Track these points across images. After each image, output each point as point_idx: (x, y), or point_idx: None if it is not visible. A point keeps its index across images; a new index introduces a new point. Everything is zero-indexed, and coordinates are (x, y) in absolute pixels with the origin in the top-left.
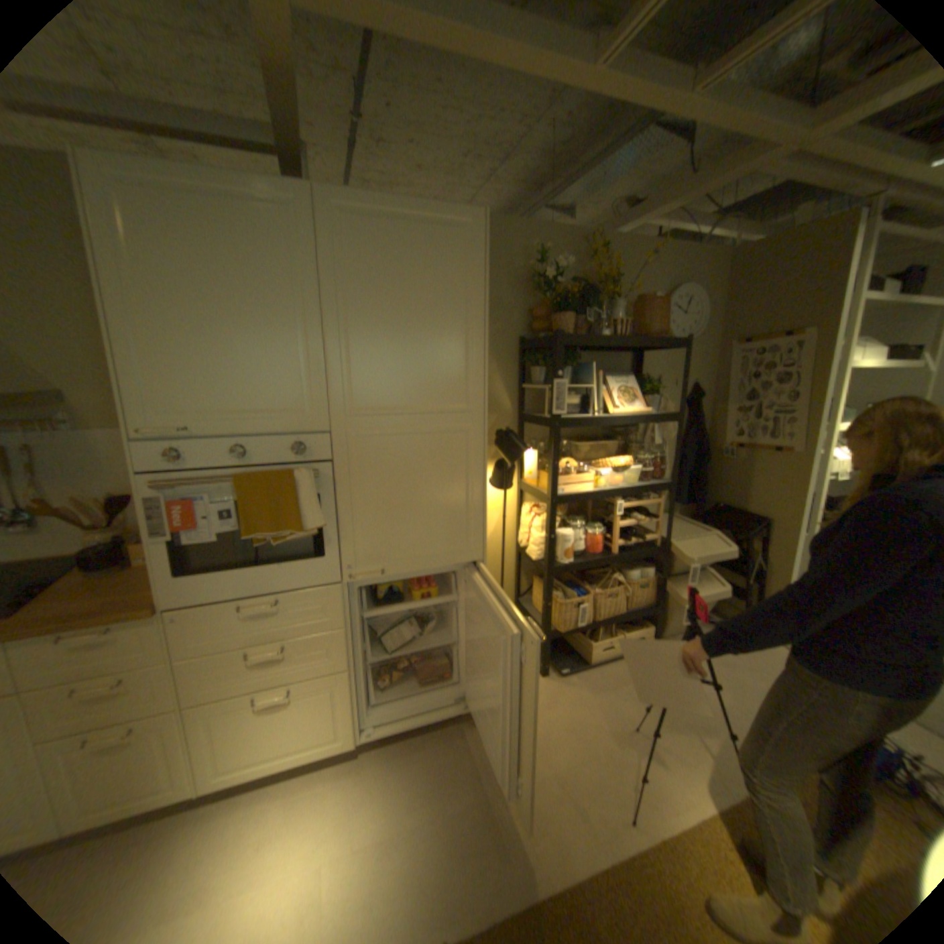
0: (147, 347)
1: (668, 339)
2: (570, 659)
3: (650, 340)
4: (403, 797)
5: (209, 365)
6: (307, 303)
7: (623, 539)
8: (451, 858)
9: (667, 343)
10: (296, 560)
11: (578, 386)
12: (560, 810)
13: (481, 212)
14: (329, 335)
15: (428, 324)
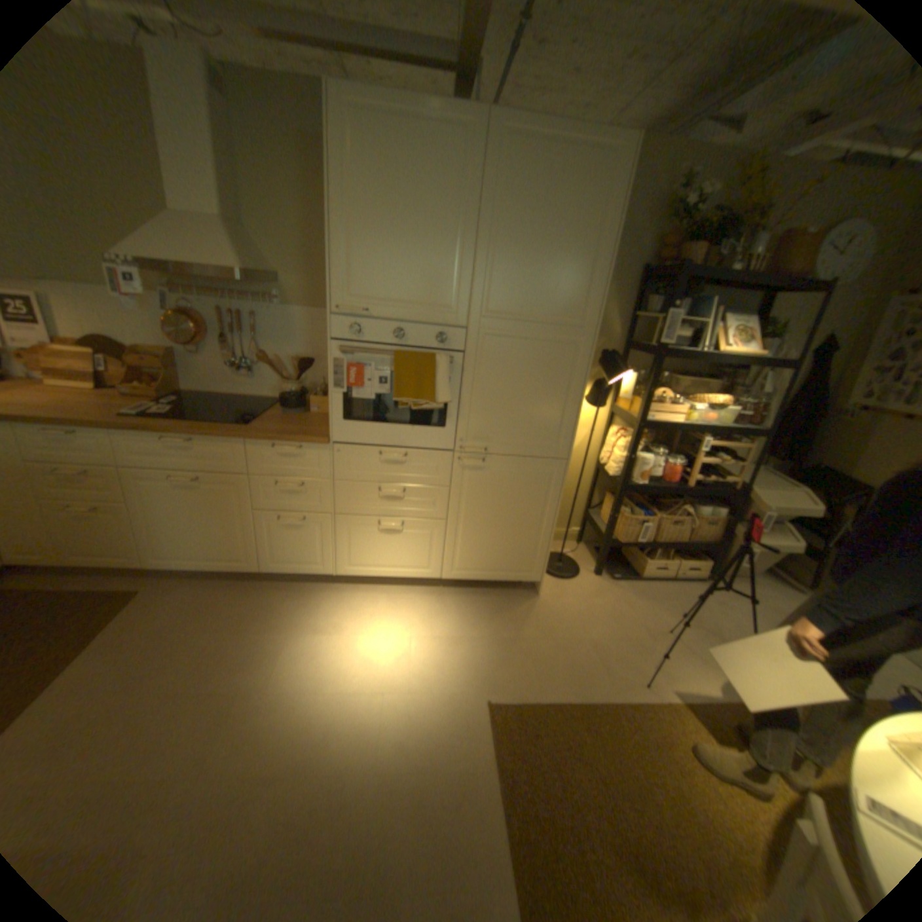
0: (352, 245)
1: (808, 281)
2: (624, 569)
3: (786, 280)
4: (470, 618)
5: (390, 263)
6: (468, 217)
7: (703, 476)
8: (500, 662)
9: (806, 285)
10: (424, 427)
11: (694, 320)
12: (589, 661)
13: (634, 137)
14: (480, 246)
15: (563, 243)
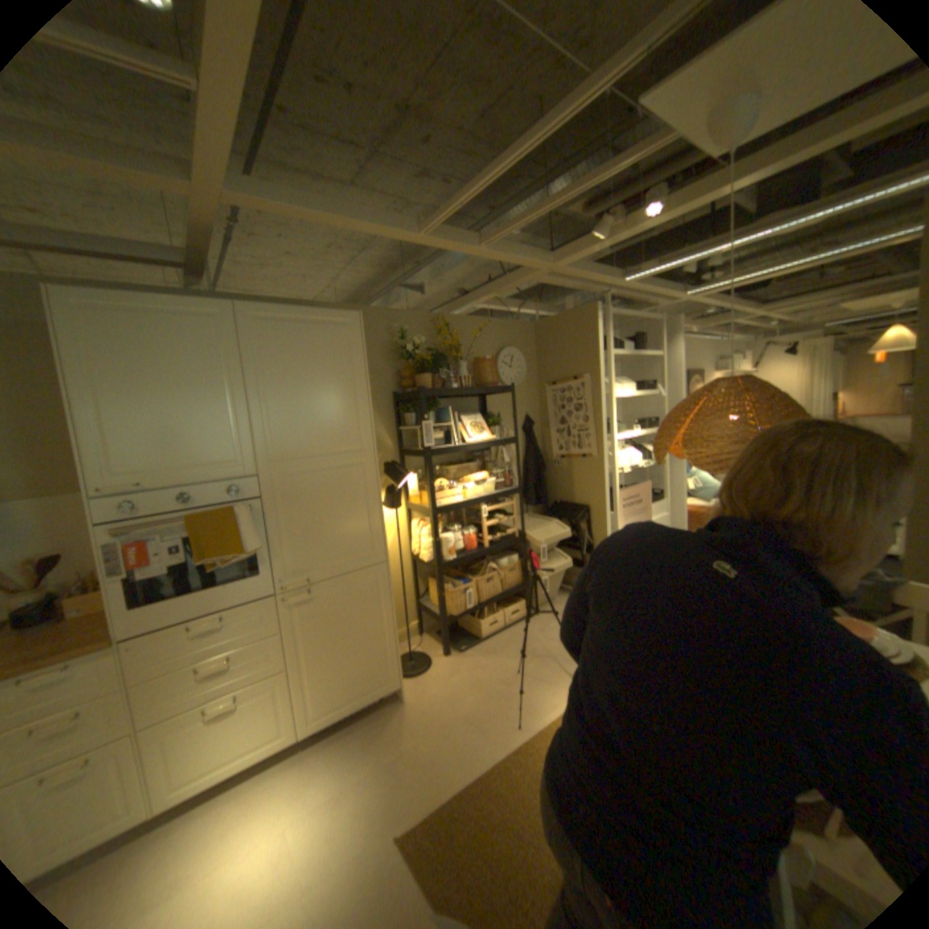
0: (106, 426)
1: (498, 388)
2: (466, 640)
3: (486, 389)
4: (343, 767)
5: (157, 434)
6: (234, 384)
7: (491, 537)
8: (390, 792)
9: (499, 390)
10: (235, 582)
11: (441, 425)
12: (468, 738)
13: (356, 316)
14: (252, 405)
15: (326, 392)
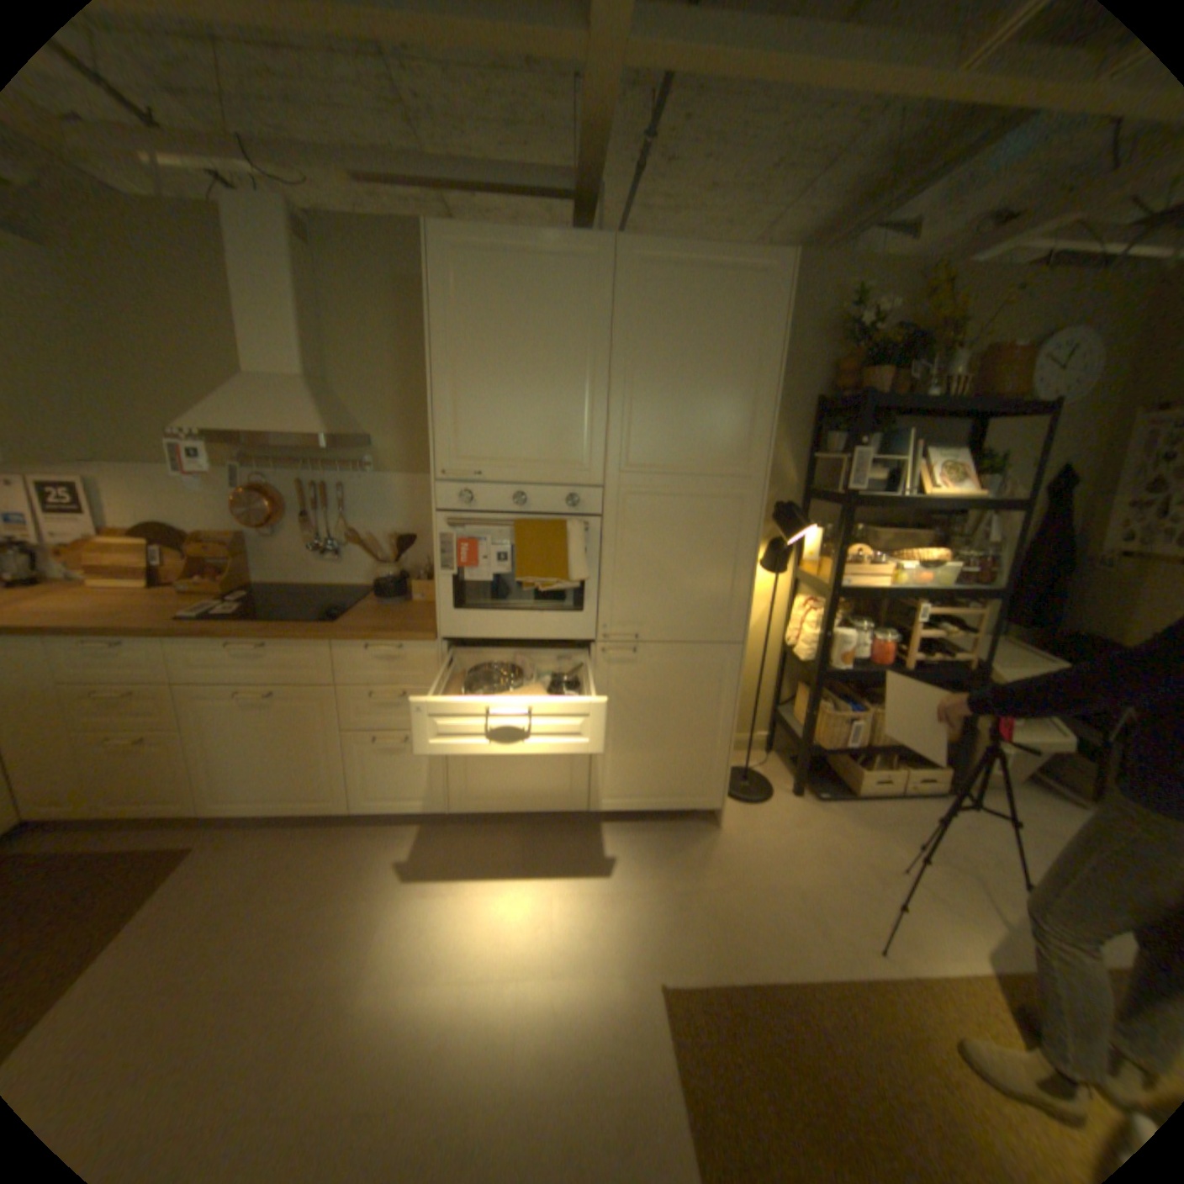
0: (460, 398)
1: (1026, 403)
2: (834, 786)
3: (999, 403)
4: (631, 865)
5: (506, 415)
6: (598, 357)
7: (925, 655)
8: (675, 926)
9: (1026, 407)
10: (557, 611)
11: (888, 458)
12: (799, 920)
13: (790, 254)
14: (614, 389)
15: (716, 379)
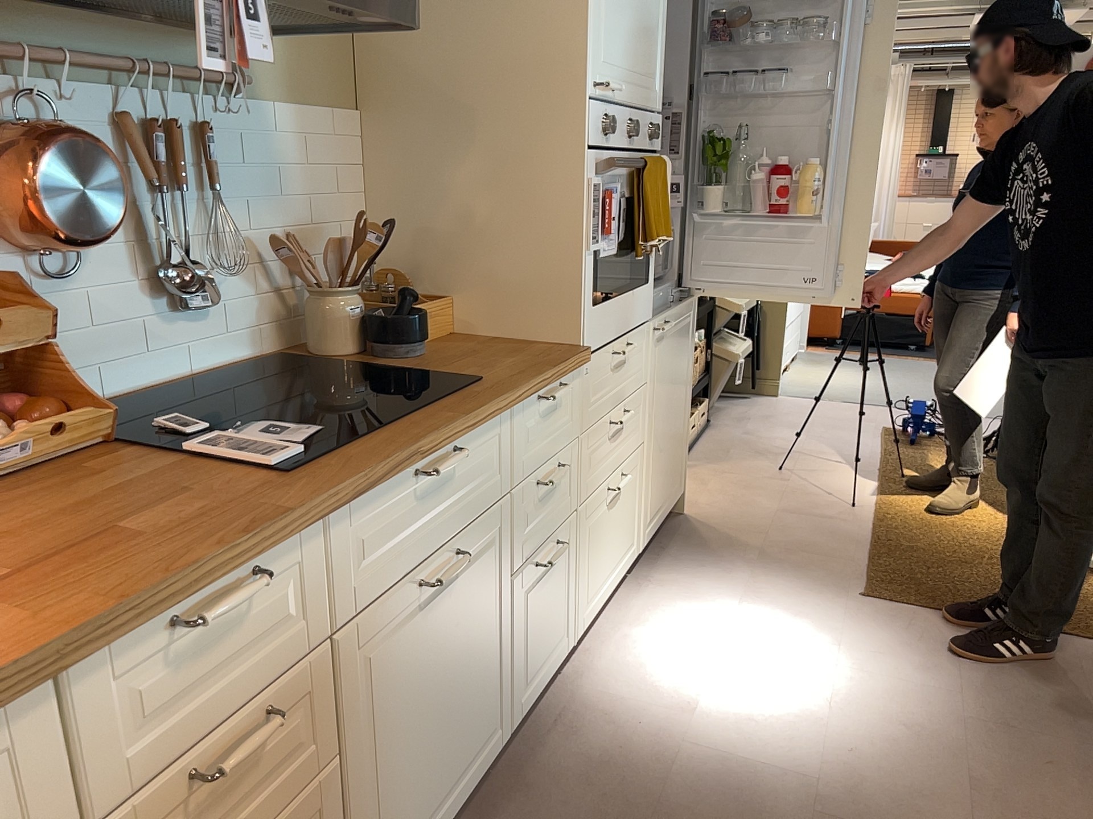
0: None
1: None
2: None
3: None
4: (708, 569)
5: (630, 7)
6: None
7: None
8: (795, 571)
9: None
10: (635, 286)
11: None
12: (808, 520)
13: None
14: None
15: None
